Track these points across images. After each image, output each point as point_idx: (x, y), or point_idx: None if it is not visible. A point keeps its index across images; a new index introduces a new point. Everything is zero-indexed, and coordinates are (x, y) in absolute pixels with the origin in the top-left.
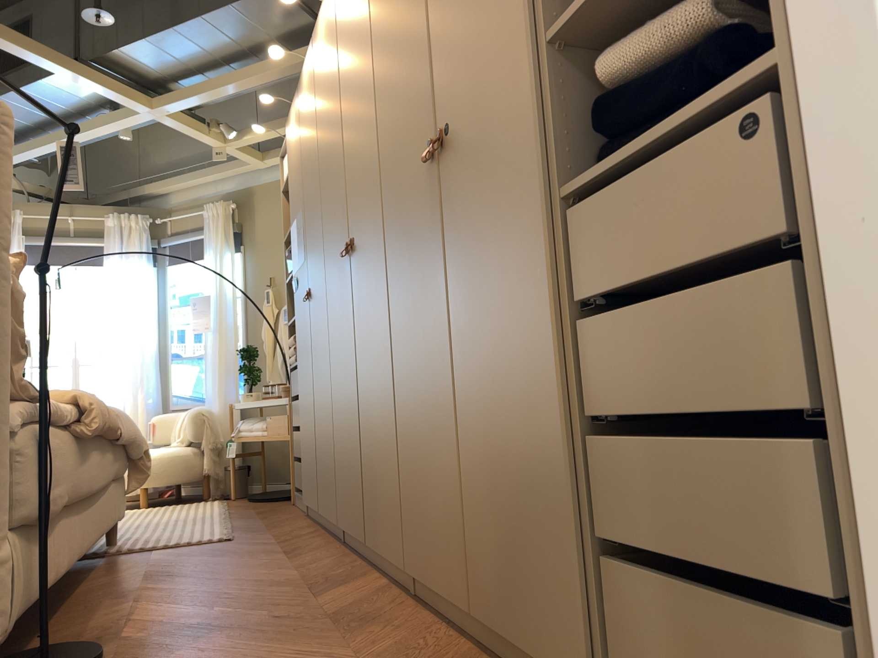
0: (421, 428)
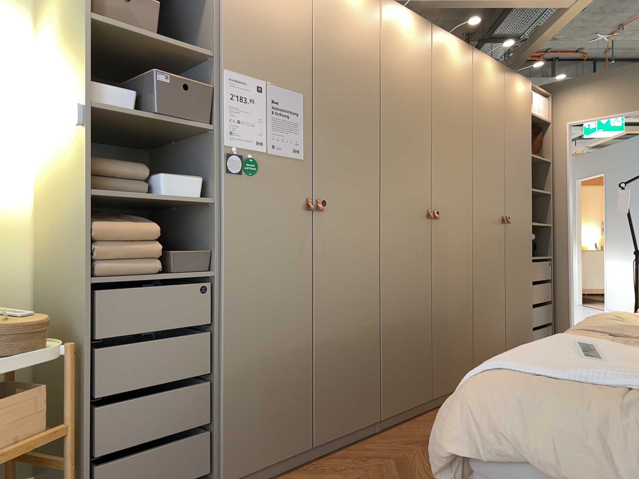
0: (489, 318)
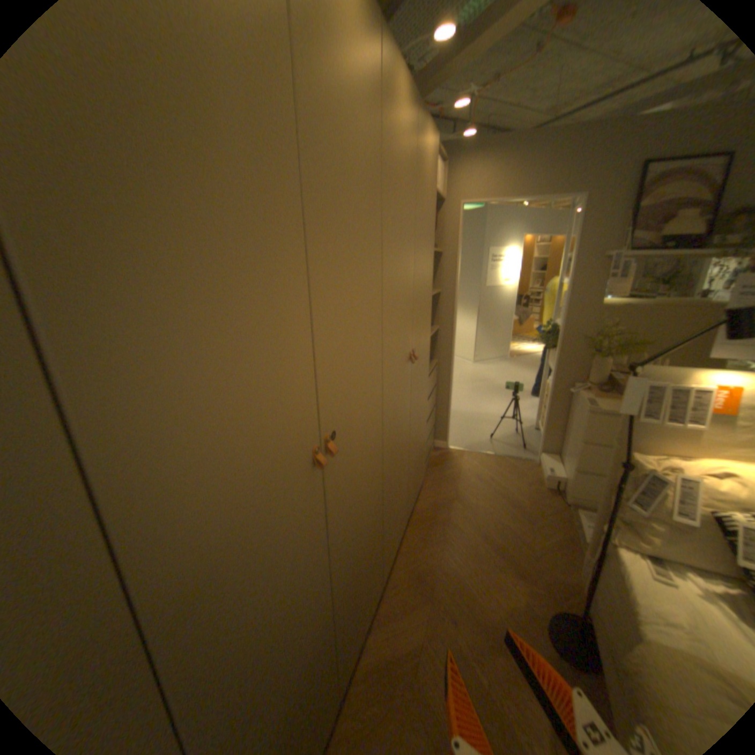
0: (396, 498)
